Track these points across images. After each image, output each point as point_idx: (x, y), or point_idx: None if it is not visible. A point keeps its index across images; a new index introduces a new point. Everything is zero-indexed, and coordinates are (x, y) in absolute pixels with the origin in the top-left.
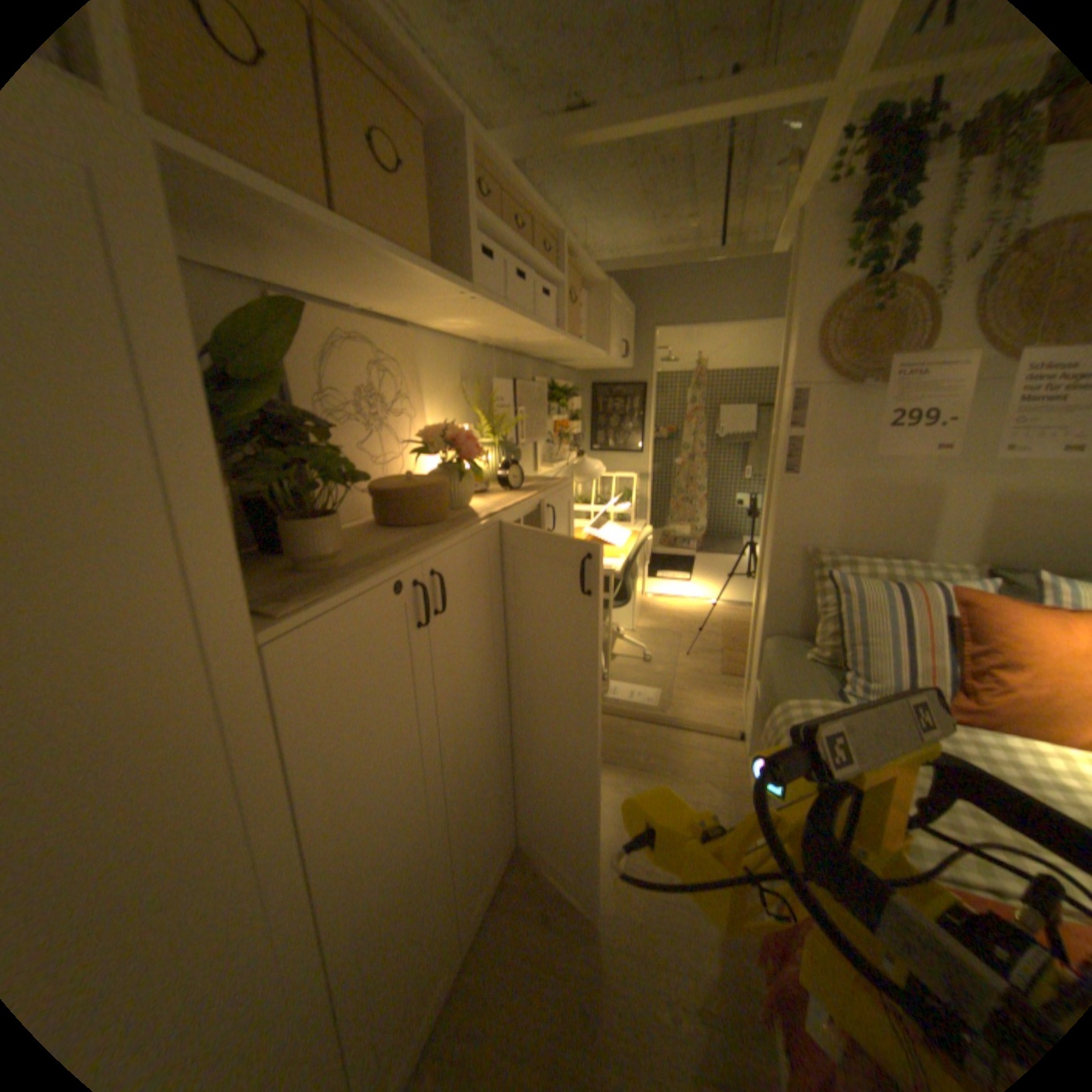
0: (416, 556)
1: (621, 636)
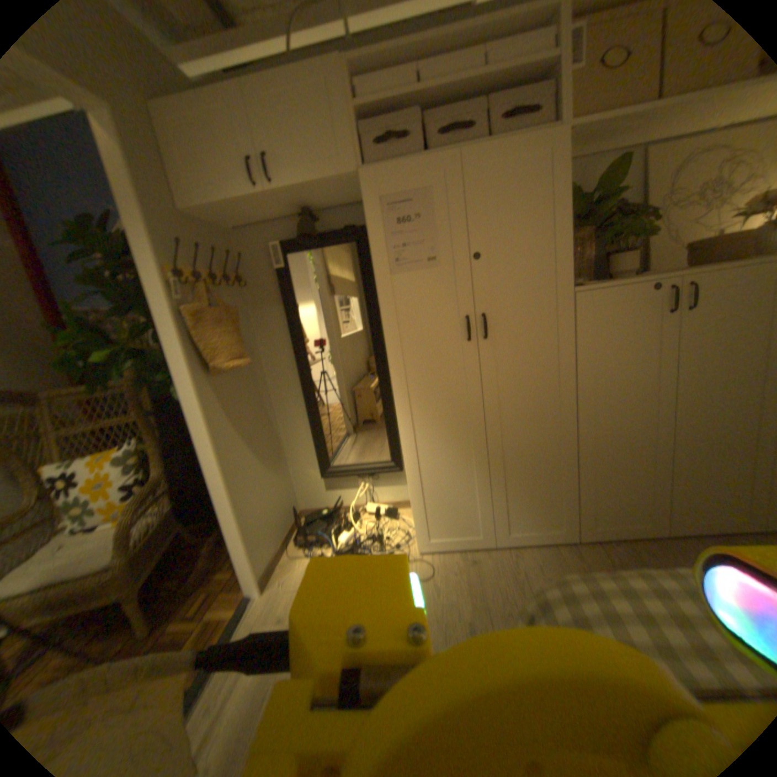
0: (677, 273)
1: None
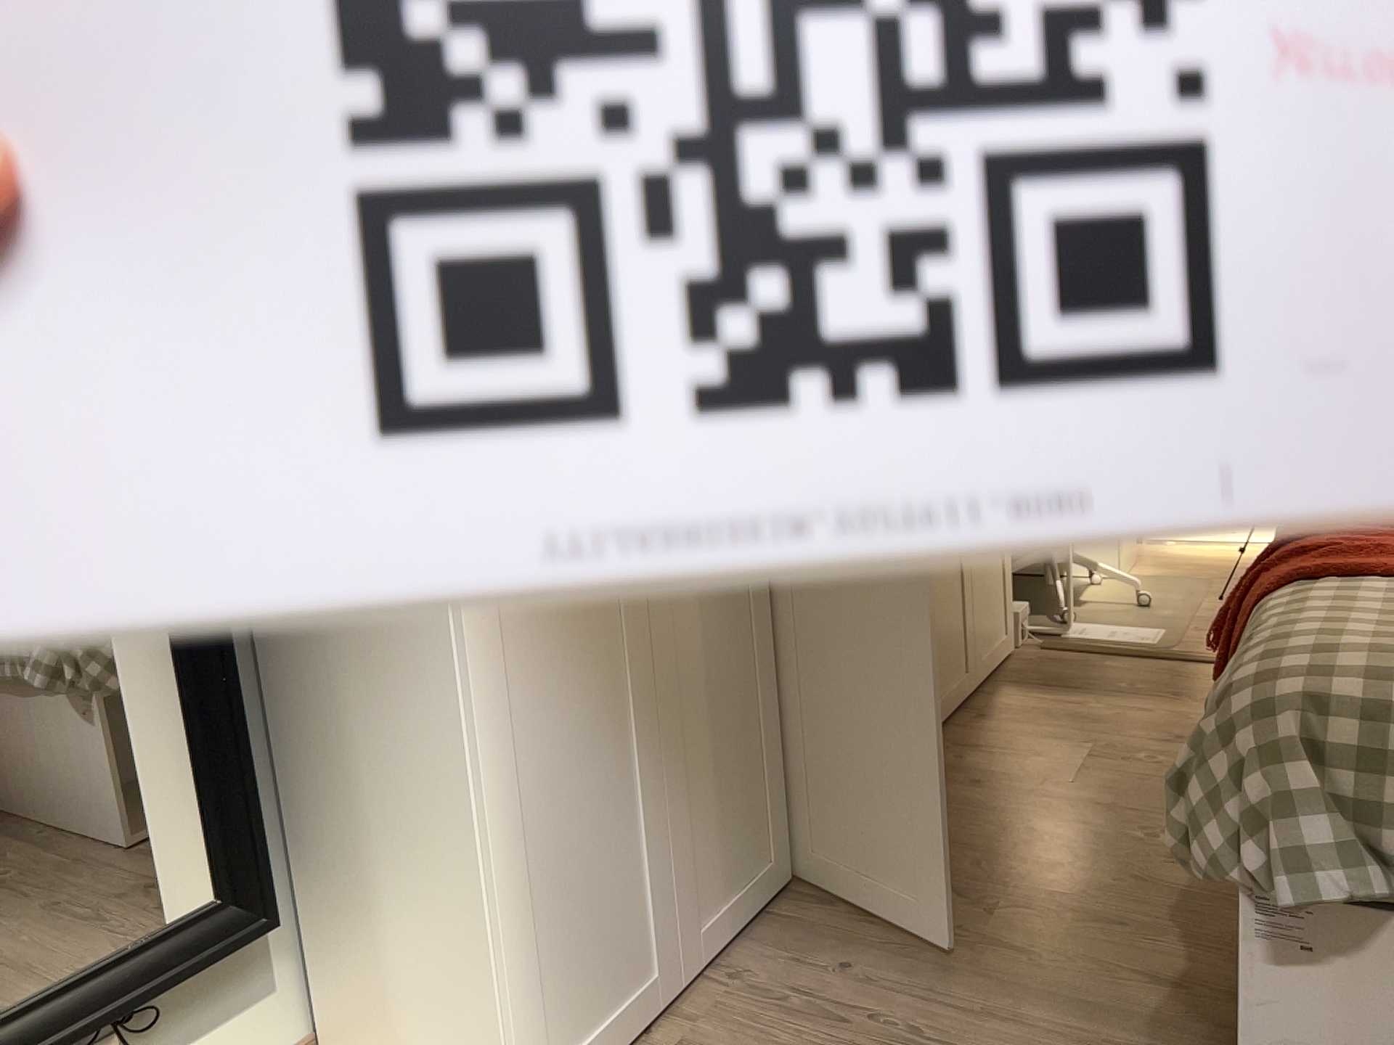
0: None
1: (1091, 563)
